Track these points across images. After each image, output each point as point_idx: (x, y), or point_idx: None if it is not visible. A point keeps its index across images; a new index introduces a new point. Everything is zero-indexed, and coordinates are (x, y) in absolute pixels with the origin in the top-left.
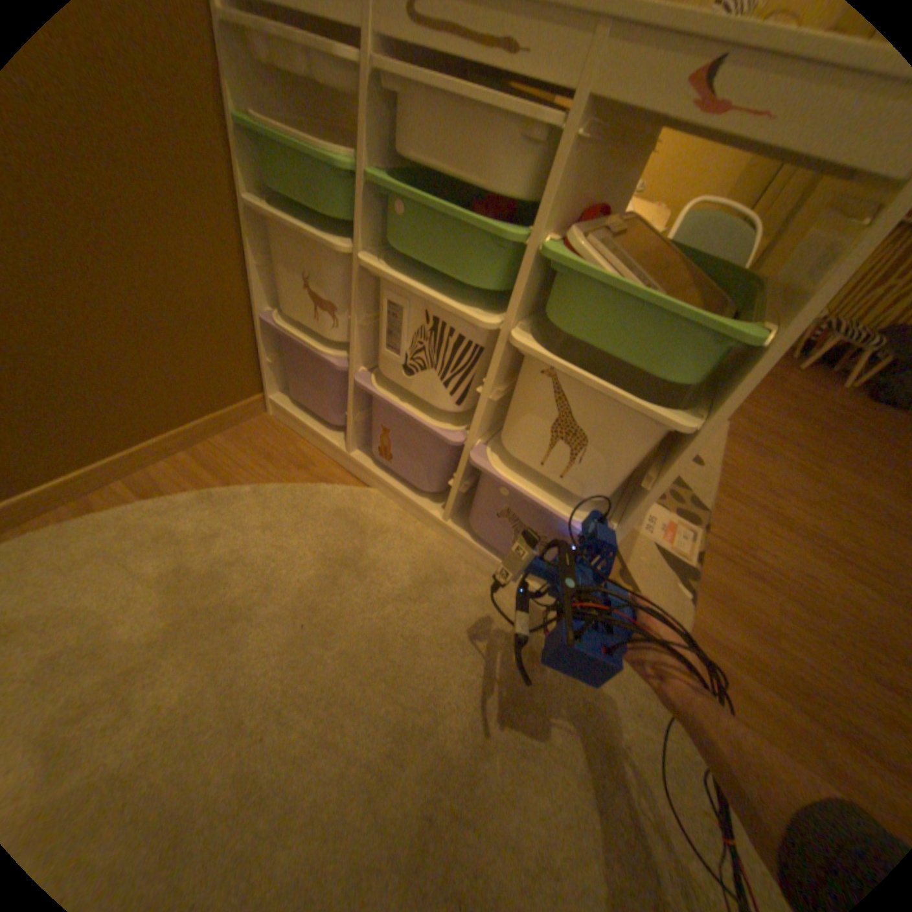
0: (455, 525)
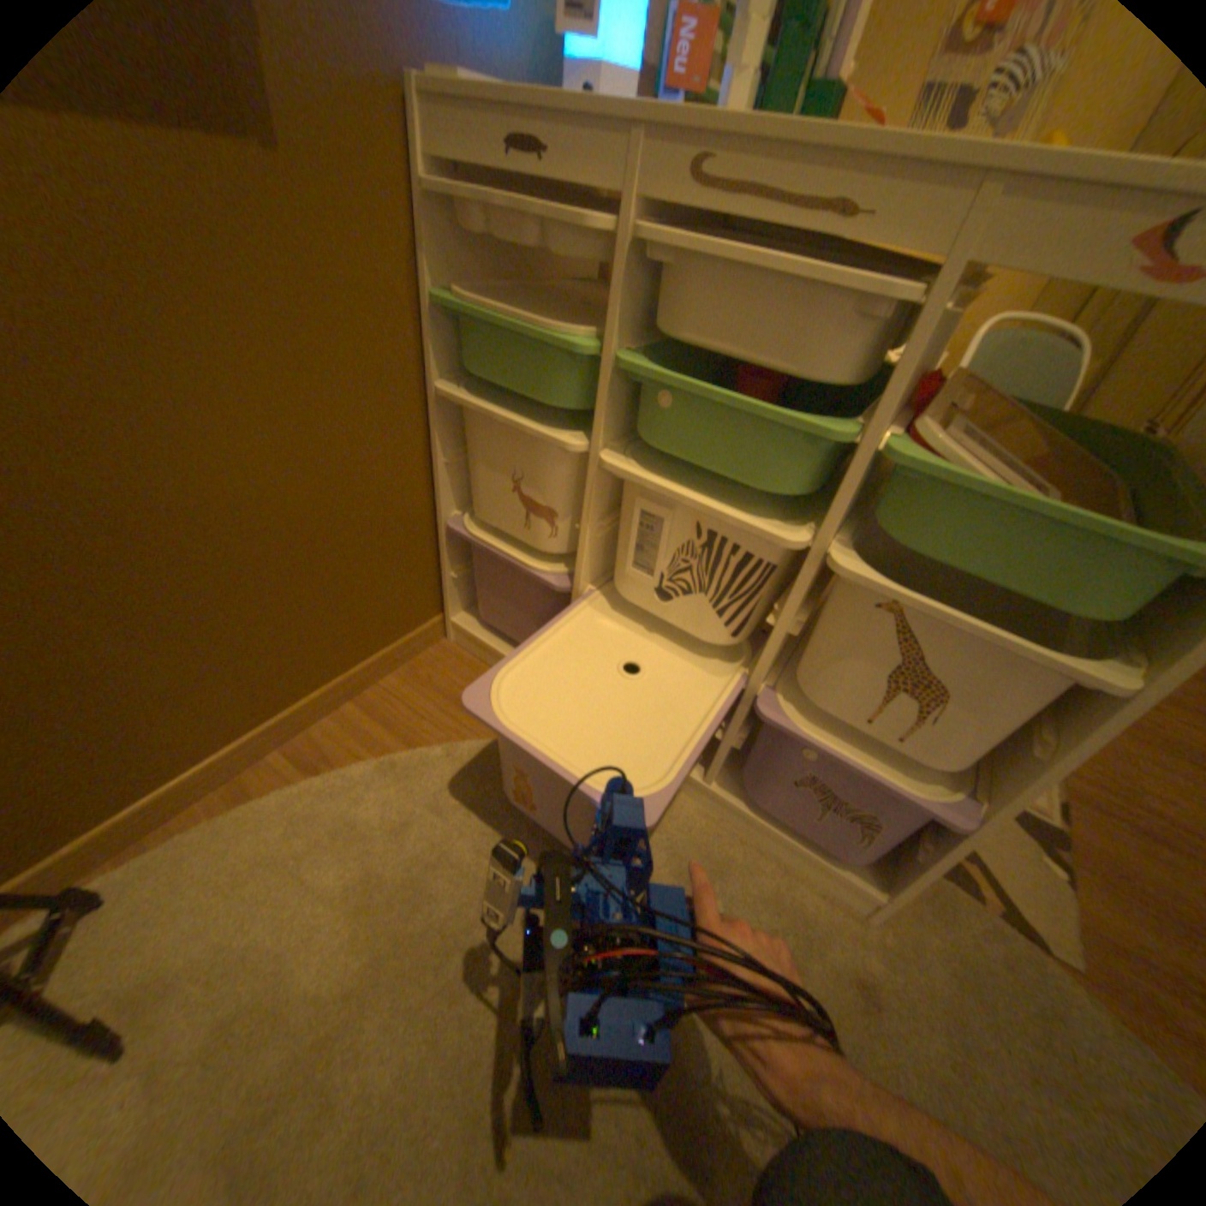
0: (723, 789)
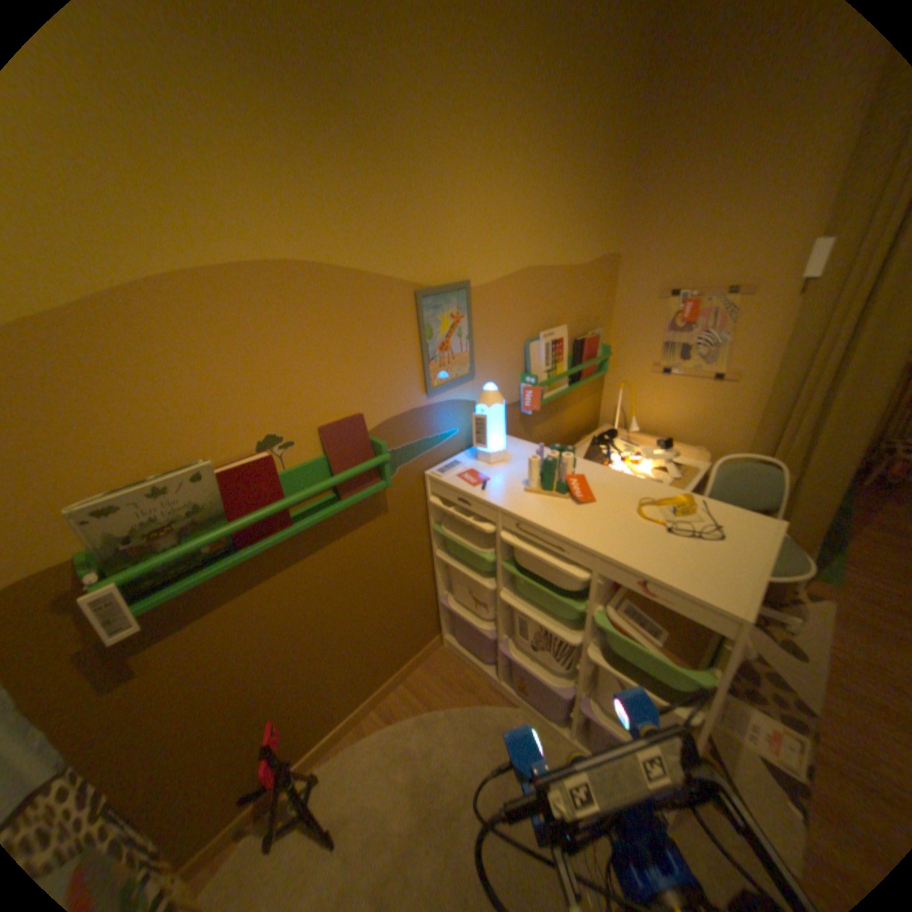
0: (581, 745)
